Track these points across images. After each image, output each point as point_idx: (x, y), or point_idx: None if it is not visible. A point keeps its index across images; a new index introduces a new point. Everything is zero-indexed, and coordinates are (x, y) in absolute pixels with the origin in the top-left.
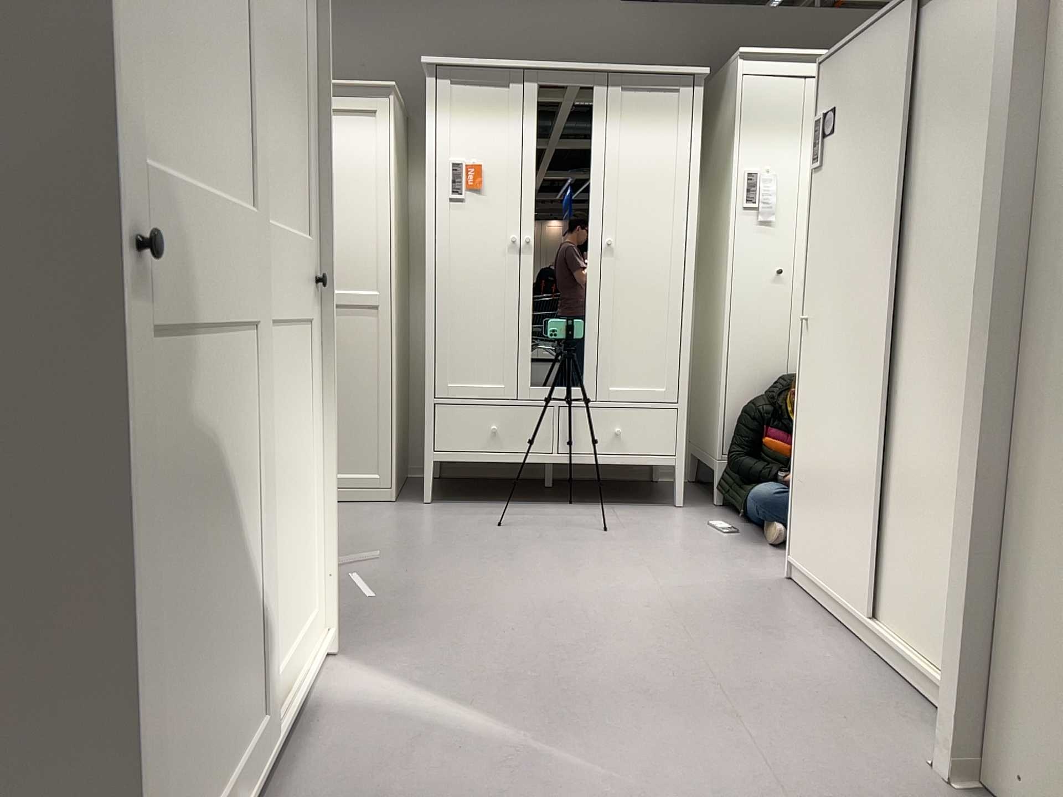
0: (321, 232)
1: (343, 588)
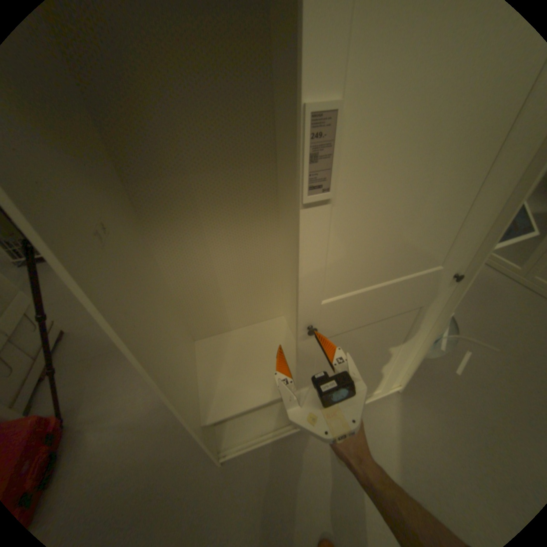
0: (485, 248)
1: (456, 357)
